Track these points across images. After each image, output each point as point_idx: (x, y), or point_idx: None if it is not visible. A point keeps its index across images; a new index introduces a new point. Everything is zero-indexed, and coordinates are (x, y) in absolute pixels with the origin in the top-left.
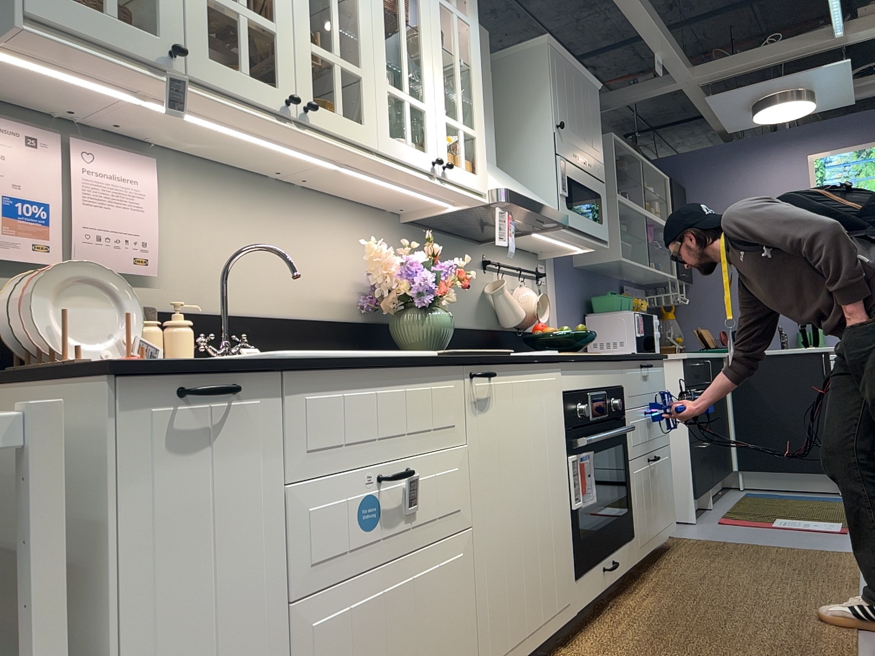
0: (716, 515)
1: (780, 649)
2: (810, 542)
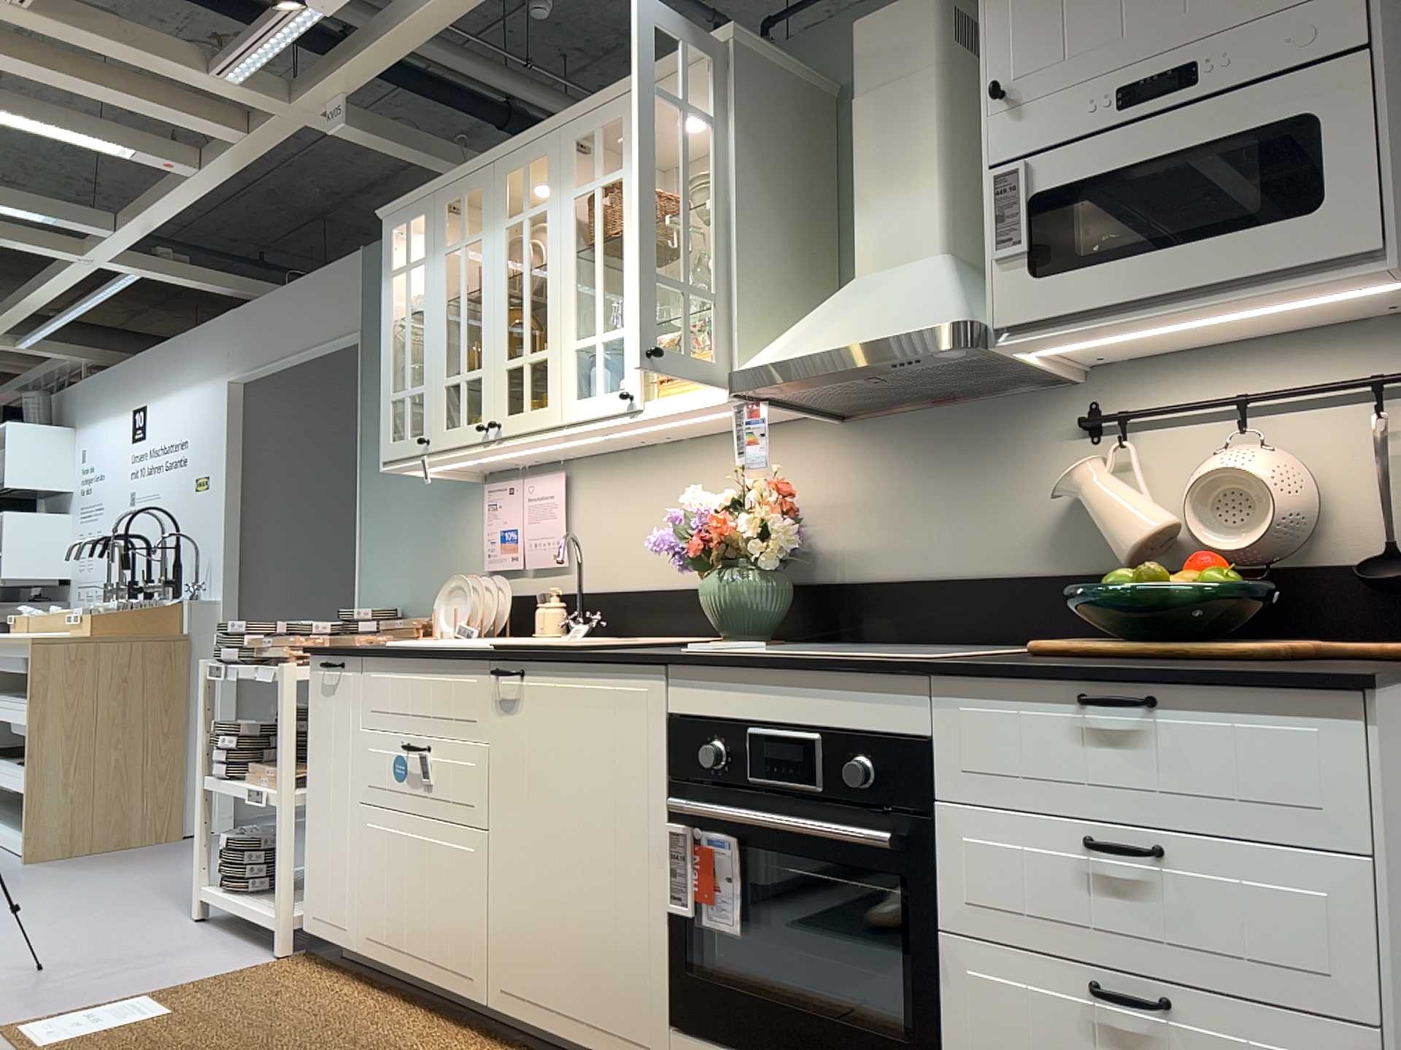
0: None
1: None
2: None
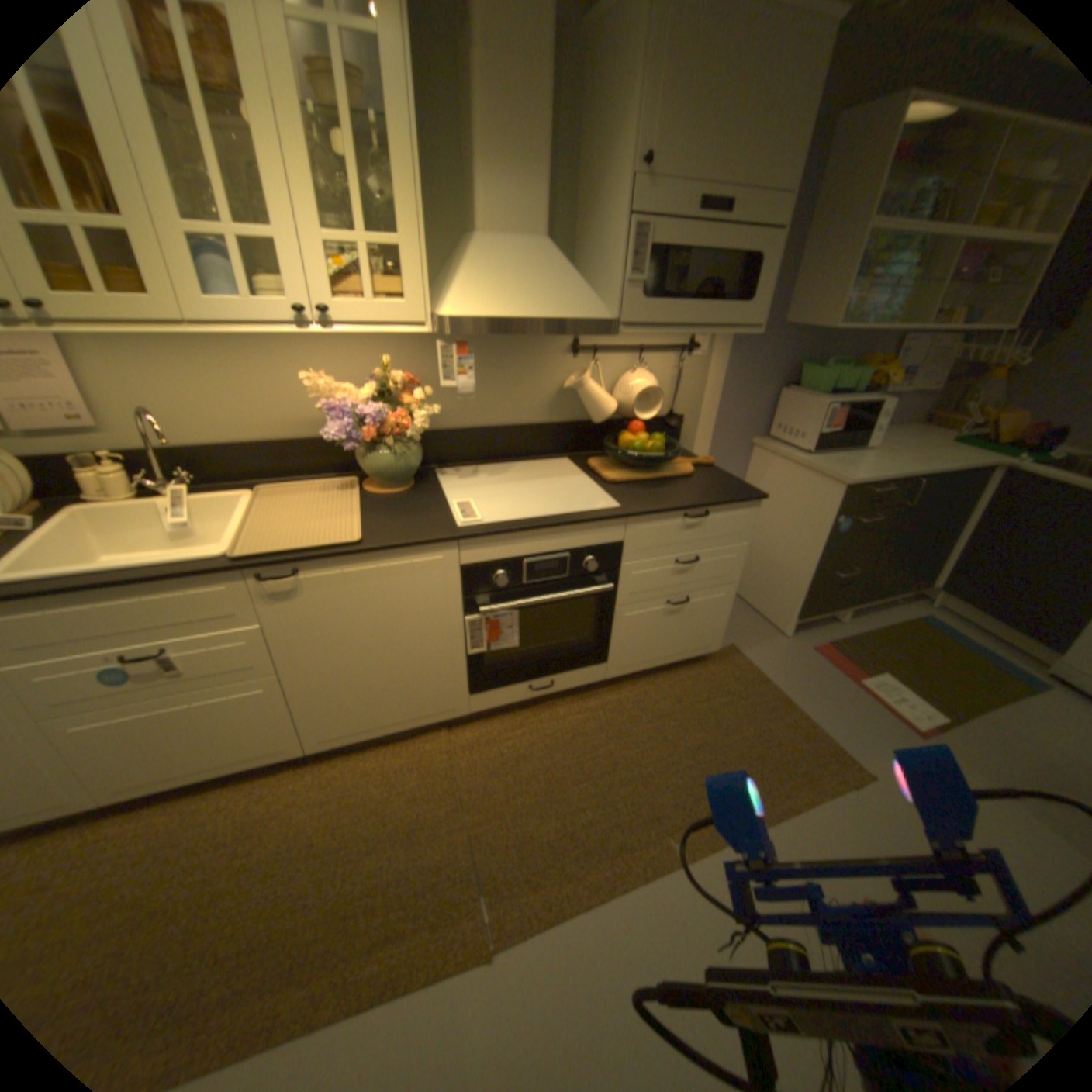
0: (832, 637)
1: (569, 843)
2: (853, 732)
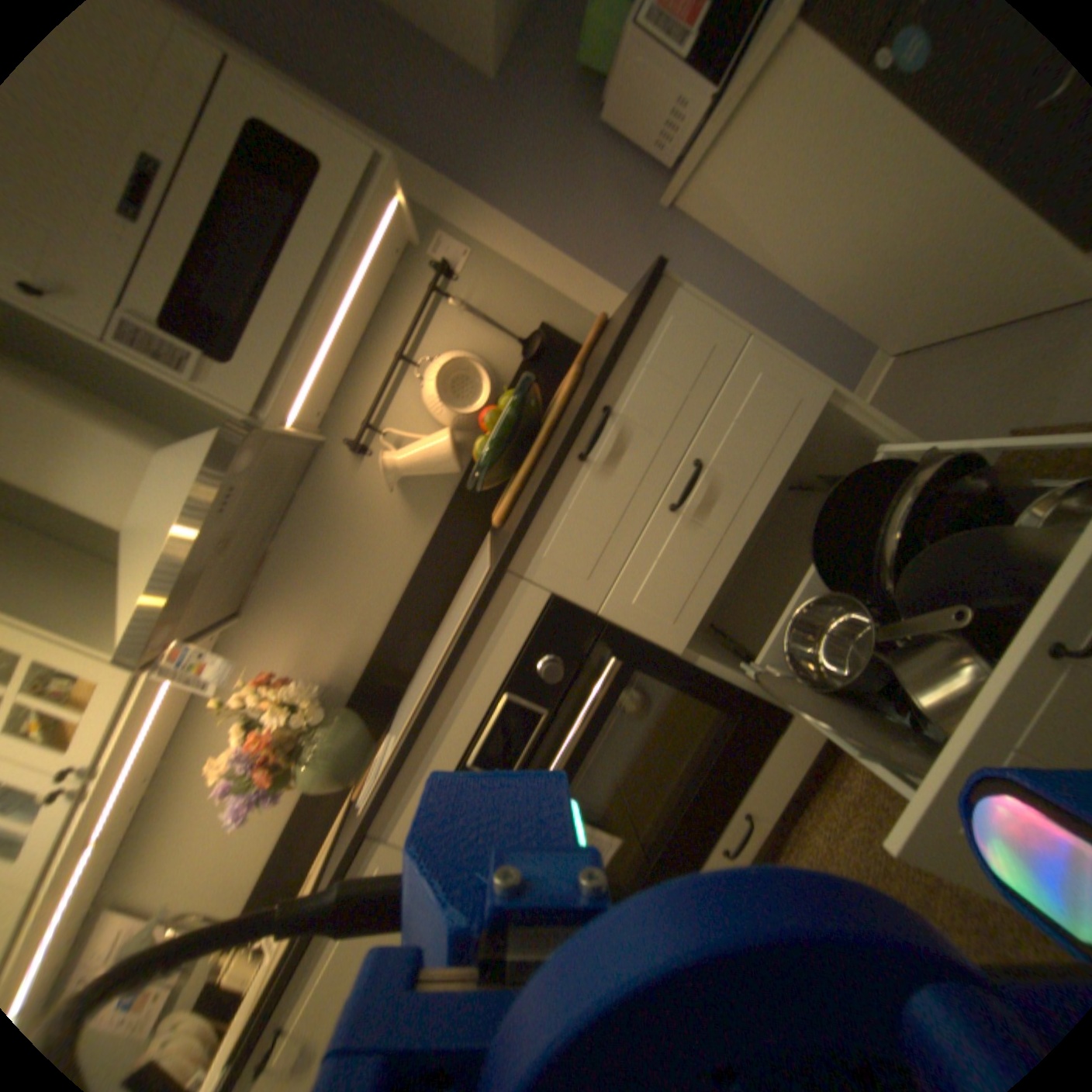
0: None
1: None
2: None
